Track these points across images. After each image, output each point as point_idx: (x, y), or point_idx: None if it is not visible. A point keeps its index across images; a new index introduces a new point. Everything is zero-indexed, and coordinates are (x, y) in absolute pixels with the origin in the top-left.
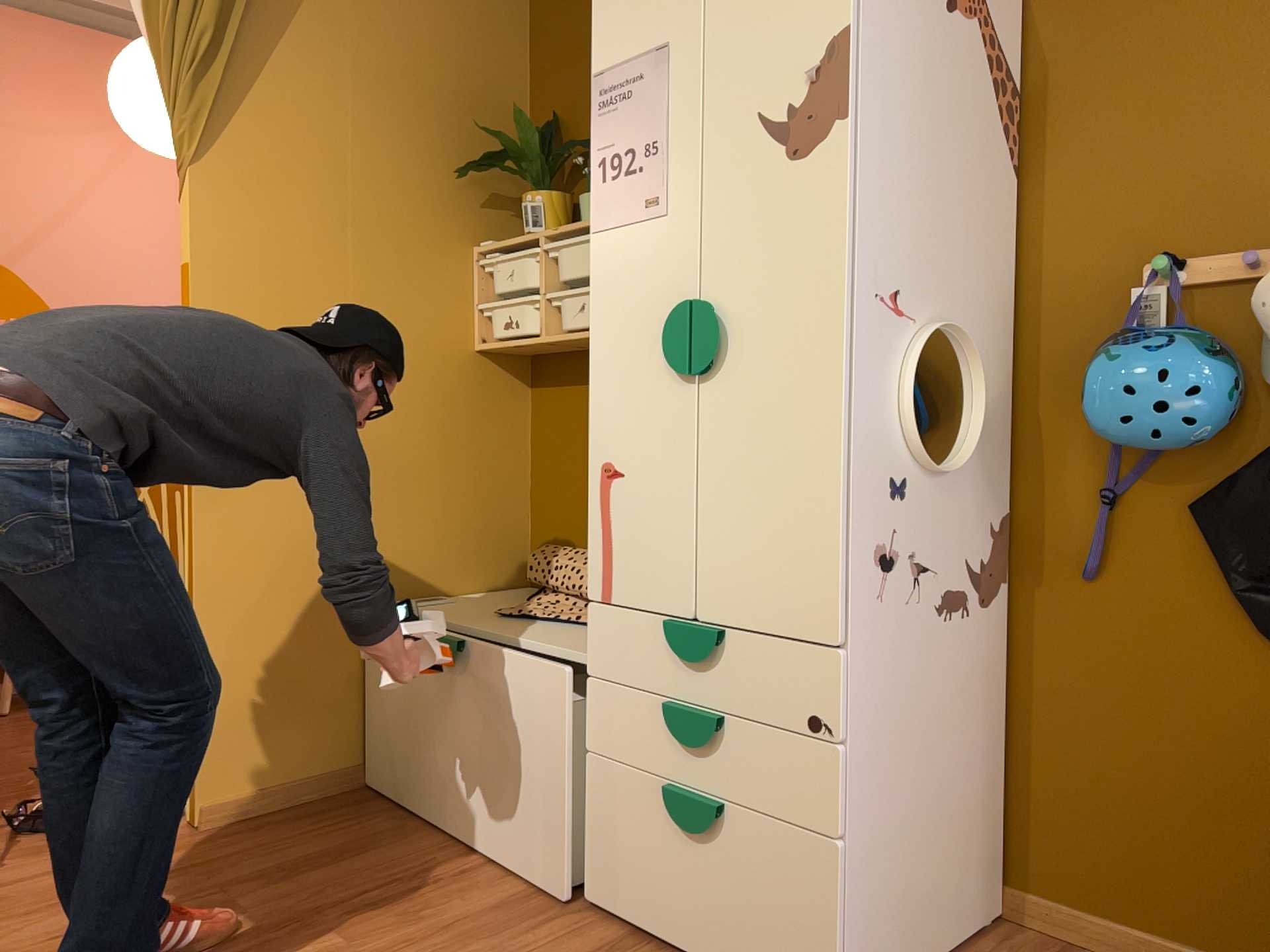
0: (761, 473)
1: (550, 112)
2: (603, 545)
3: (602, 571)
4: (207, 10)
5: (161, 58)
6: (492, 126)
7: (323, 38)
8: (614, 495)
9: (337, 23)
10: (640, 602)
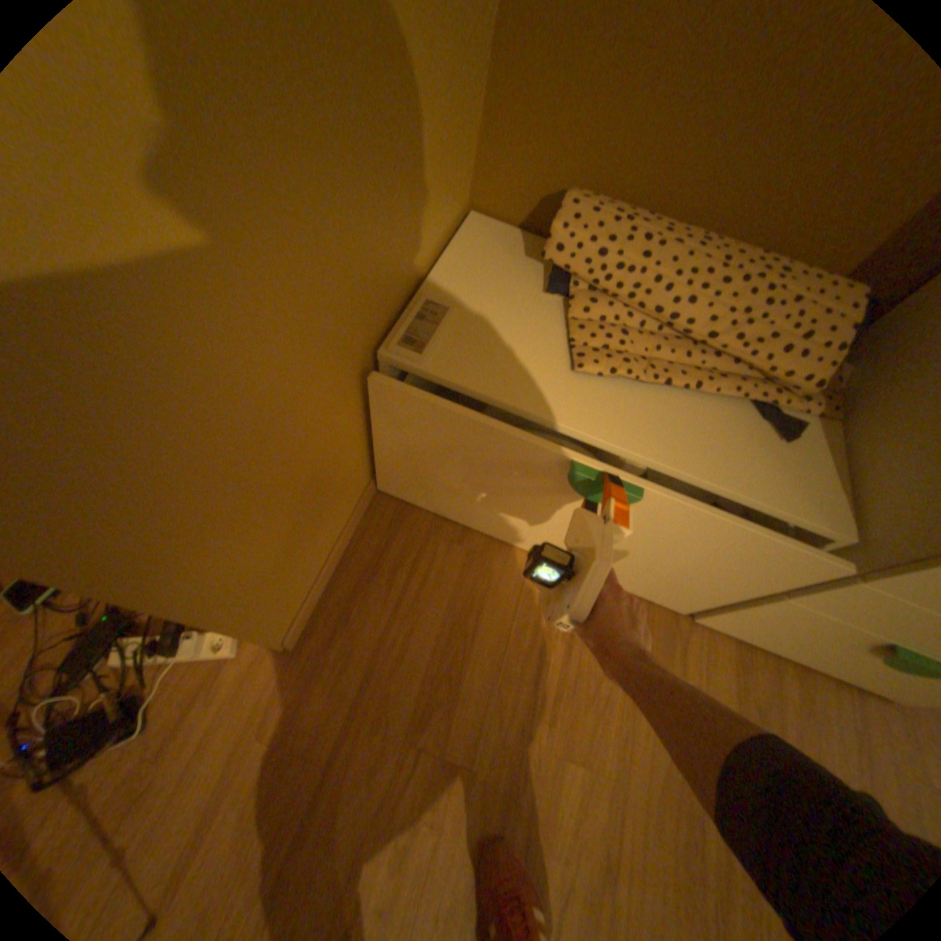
0: None
1: None
2: None
3: None
4: None
5: None
6: None
7: None
8: None
9: None
10: None
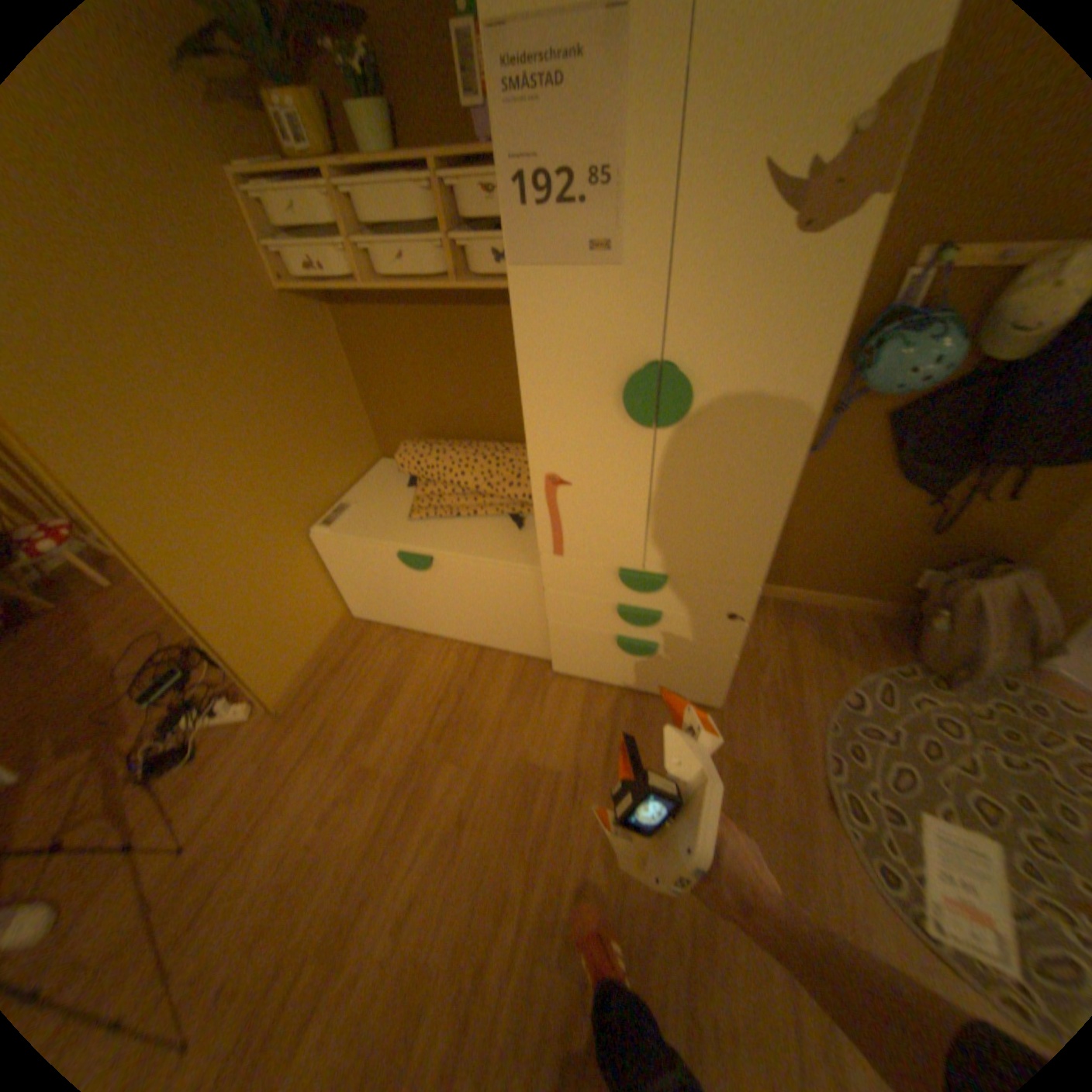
0: (712, 497)
1: None
2: (552, 526)
3: (553, 540)
4: None
5: None
6: None
7: None
8: (562, 498)
9: None
10: (591, 558)
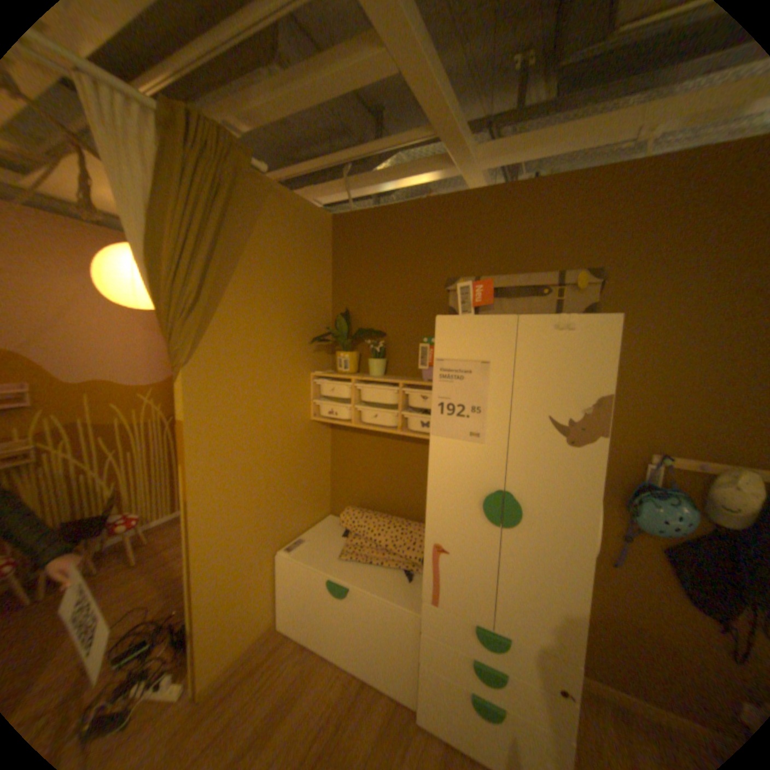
0: (539, 581)
1: (343, 306)
2: (433, 581)
3: (433, 592)
4: (189, 280)
5: (155, 301)
6: (317, 313)
7: (245, 281)
8: (442, 561)
9: (252, 272)
10: (457, 613)
